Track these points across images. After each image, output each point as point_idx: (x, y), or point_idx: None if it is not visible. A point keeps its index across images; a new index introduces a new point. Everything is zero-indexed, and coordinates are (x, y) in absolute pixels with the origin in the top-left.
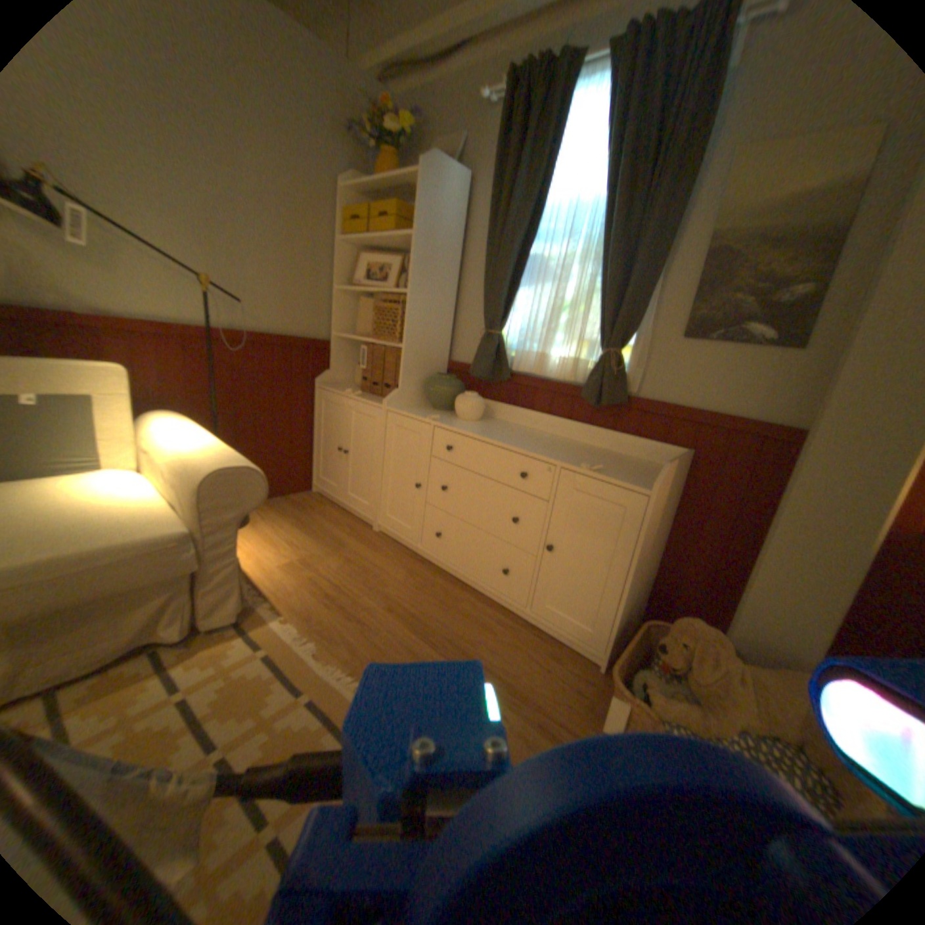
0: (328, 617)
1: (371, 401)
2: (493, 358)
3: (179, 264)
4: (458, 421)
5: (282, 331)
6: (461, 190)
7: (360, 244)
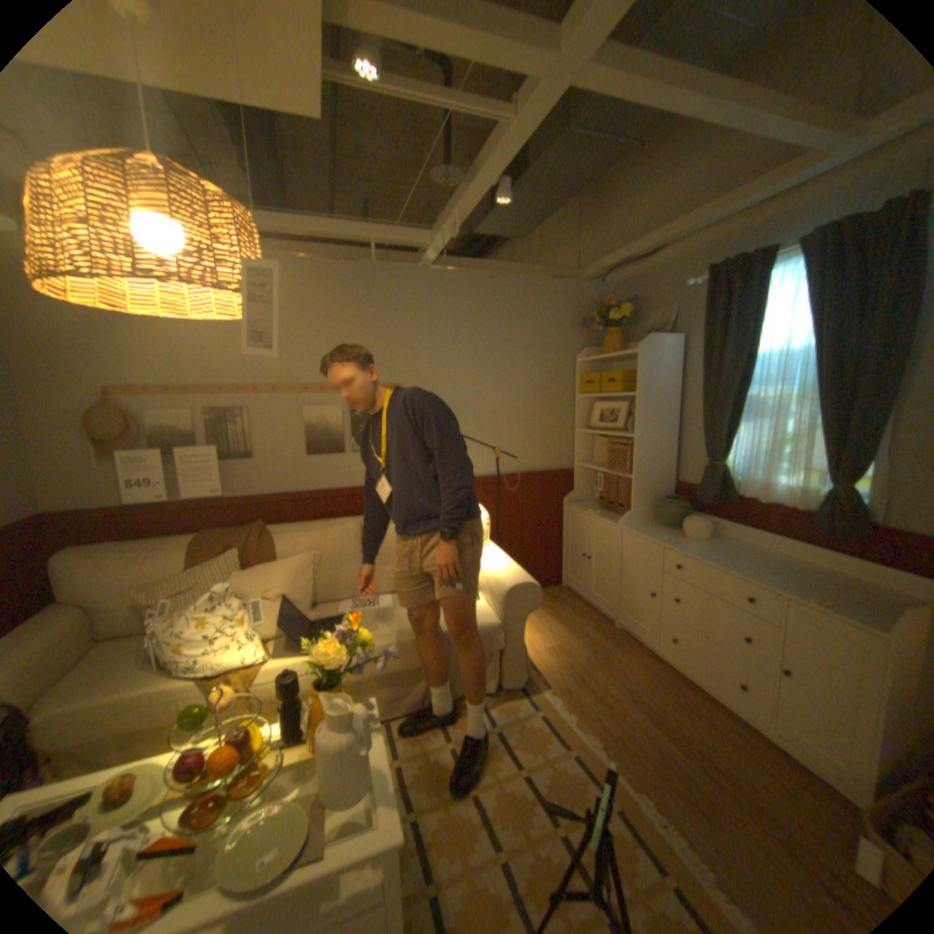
0: (585, 698)
1: (608, 520)
2: (717, 485)
3: (481, 441)
4: (687, 541)
5: (540, 468)
6: (675, 351)
7: (594, 397)
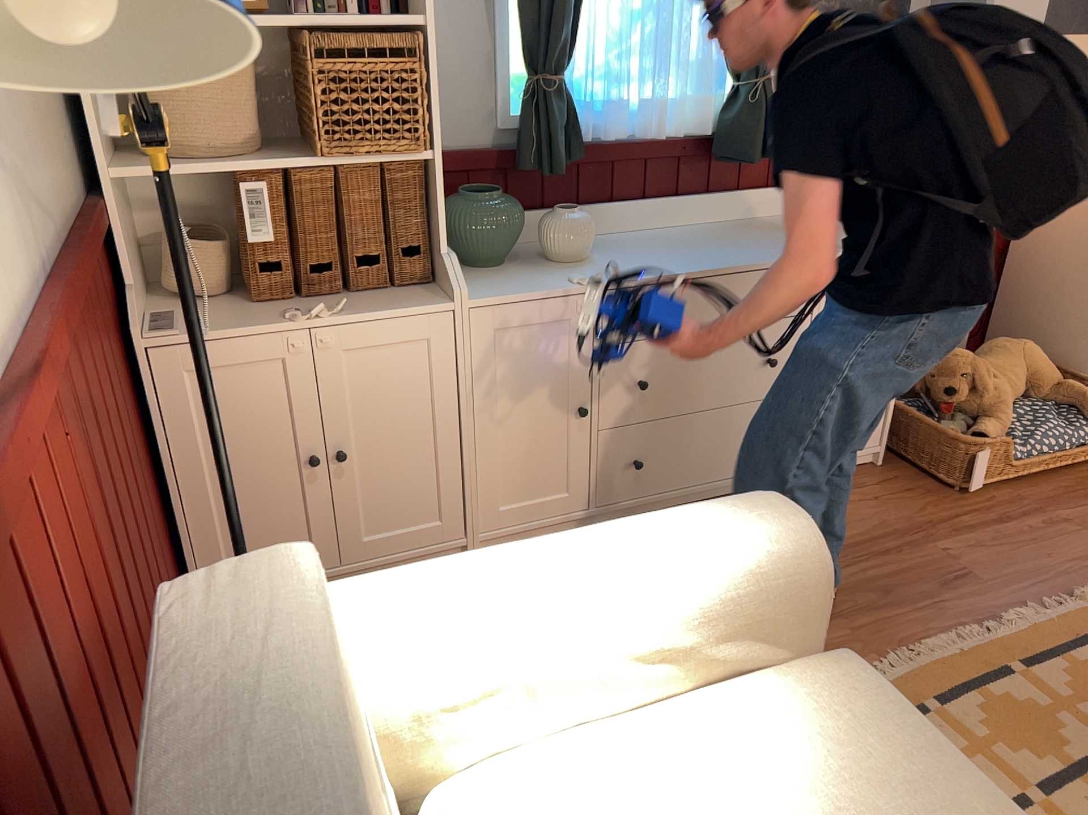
0: None
1: (392, 308)
2: (567, 128)
3: None
4: (586, 265)
5: (63, 221)
6: None
7: None
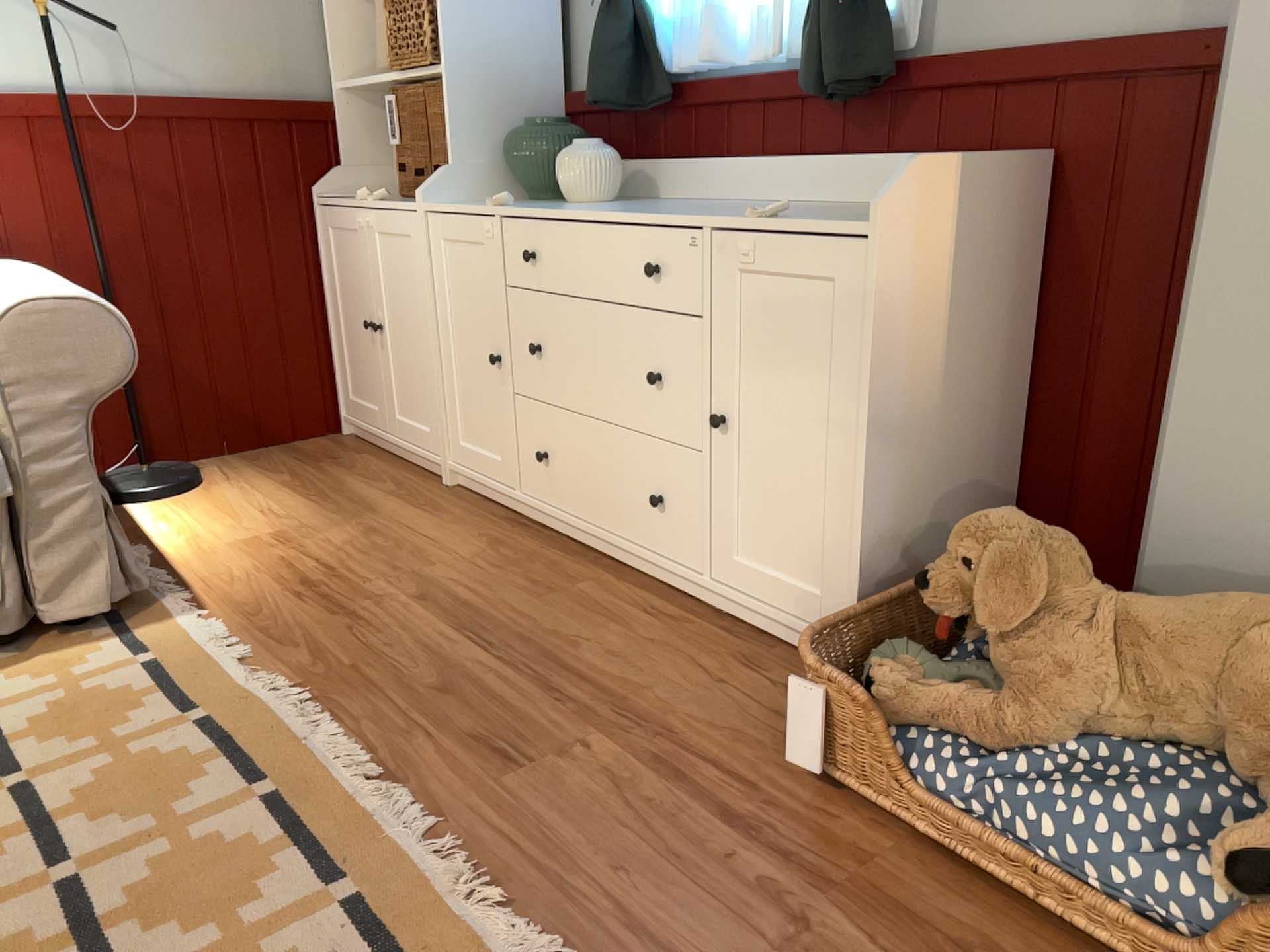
0: (294, 609)
1: (402, 206)
2: (624, 56)
3: None
4: (561, 206)
5: (230, 95)
6: None
7: None
